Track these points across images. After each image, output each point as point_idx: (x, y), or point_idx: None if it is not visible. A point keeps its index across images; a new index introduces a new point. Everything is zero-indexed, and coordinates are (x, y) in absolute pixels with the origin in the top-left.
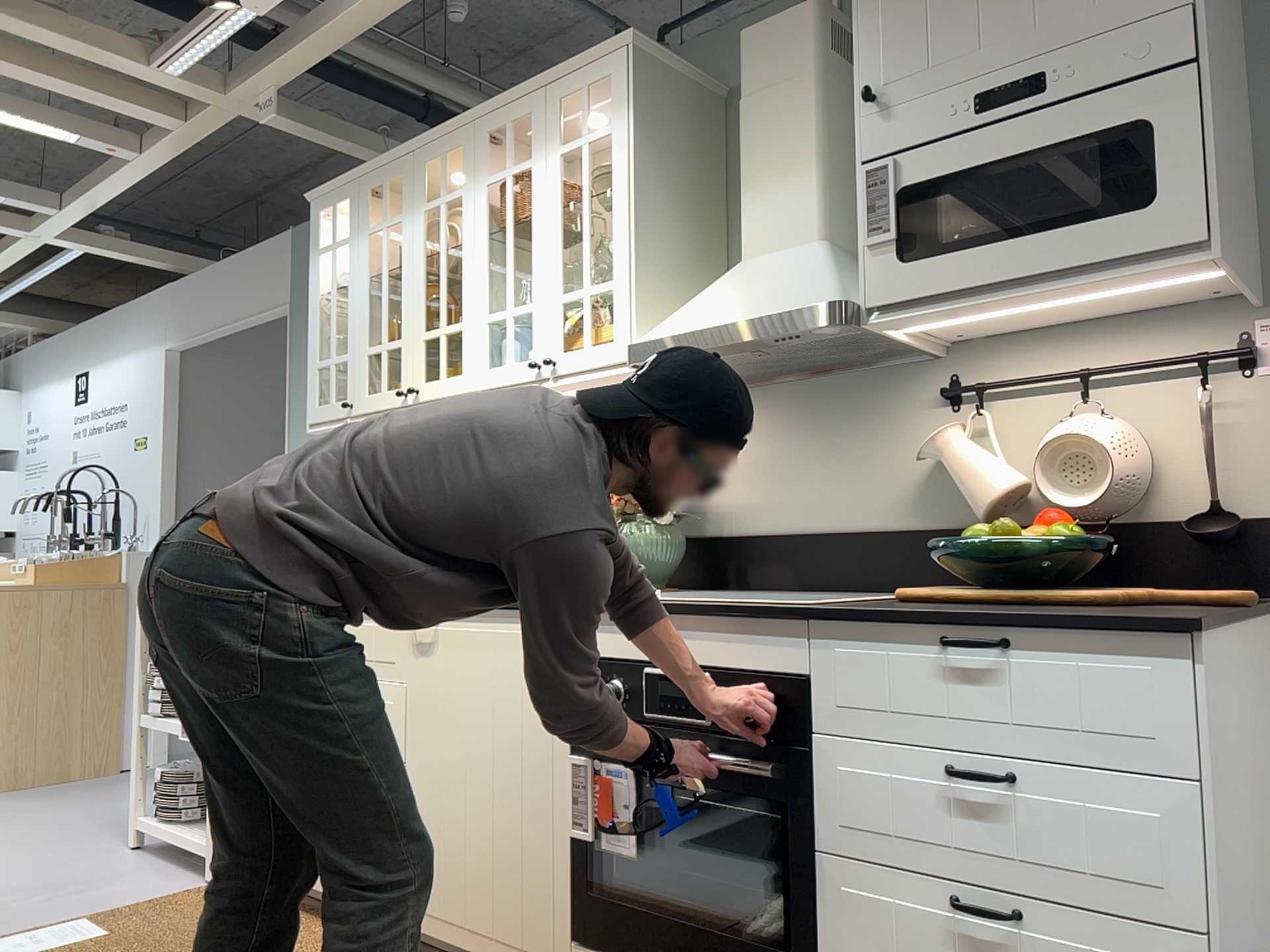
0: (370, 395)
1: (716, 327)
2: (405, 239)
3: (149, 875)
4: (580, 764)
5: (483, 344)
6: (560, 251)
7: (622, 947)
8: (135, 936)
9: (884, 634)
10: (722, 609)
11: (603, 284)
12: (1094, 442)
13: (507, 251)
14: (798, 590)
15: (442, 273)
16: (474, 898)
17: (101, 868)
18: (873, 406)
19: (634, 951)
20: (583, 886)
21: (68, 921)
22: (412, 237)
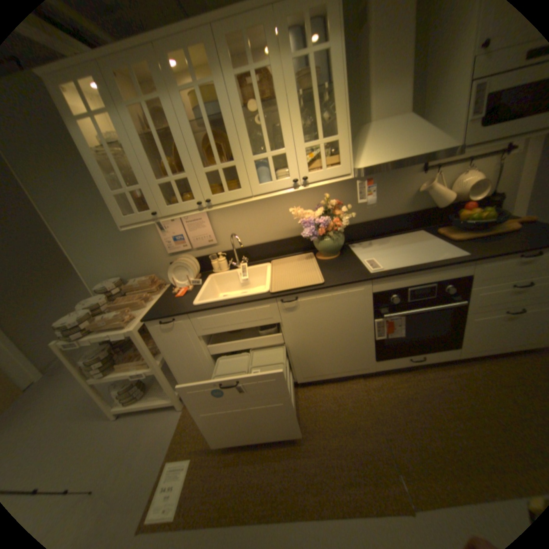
0: (170, 206)
1: (408, 158)
2: (167, 110)
3: (148, 425)
4: (380, 321)
5: (254, 172)
6: (301, 120)
7: (396, 356)
8: (202, 452)
9: (502, 259)
10: (447, 265)
11: (332, 138)
12: (485, 181)
13: (260, 119)
14: (372, 238)
15: (209, 133)
16: (332, 366)
17: (119, 438)
18: (398, 174)
19: (401, 356)
20: (380, 349)
21: (159, 469)
22: (173, 108)
